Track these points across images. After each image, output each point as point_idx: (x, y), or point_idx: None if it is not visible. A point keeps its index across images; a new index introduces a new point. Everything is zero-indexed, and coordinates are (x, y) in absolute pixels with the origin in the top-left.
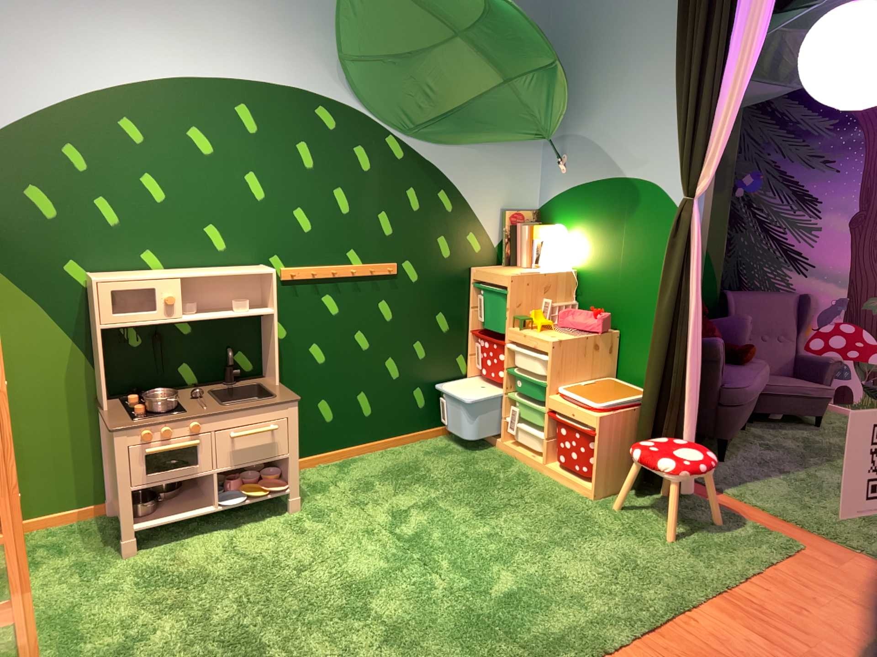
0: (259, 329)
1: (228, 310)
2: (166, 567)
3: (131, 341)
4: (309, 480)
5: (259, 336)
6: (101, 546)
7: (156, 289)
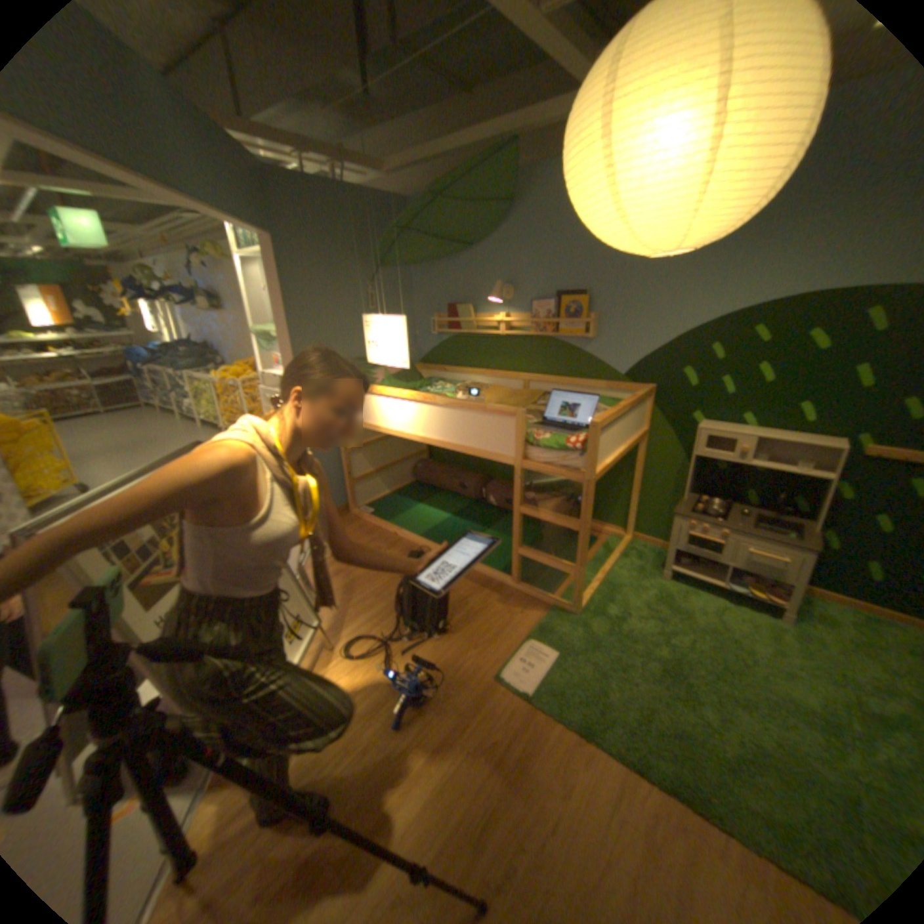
0: (826, 487)
1: (795, 467)
2: (676, 599)
3: (718, 466)
4: (826, 613)
5: (824, 492)
6: (658, 567)
7: (736, 441)
